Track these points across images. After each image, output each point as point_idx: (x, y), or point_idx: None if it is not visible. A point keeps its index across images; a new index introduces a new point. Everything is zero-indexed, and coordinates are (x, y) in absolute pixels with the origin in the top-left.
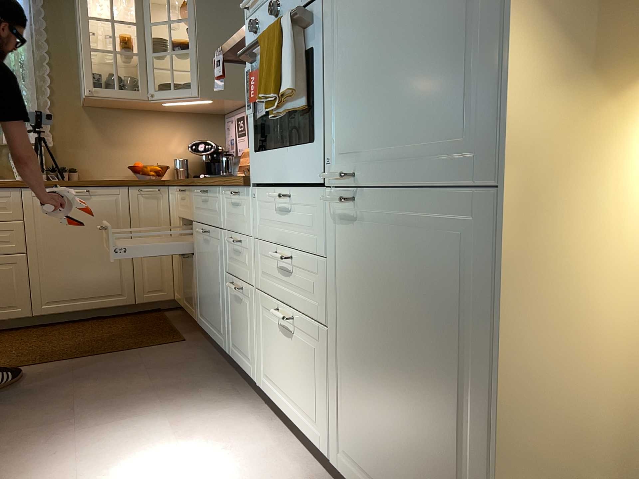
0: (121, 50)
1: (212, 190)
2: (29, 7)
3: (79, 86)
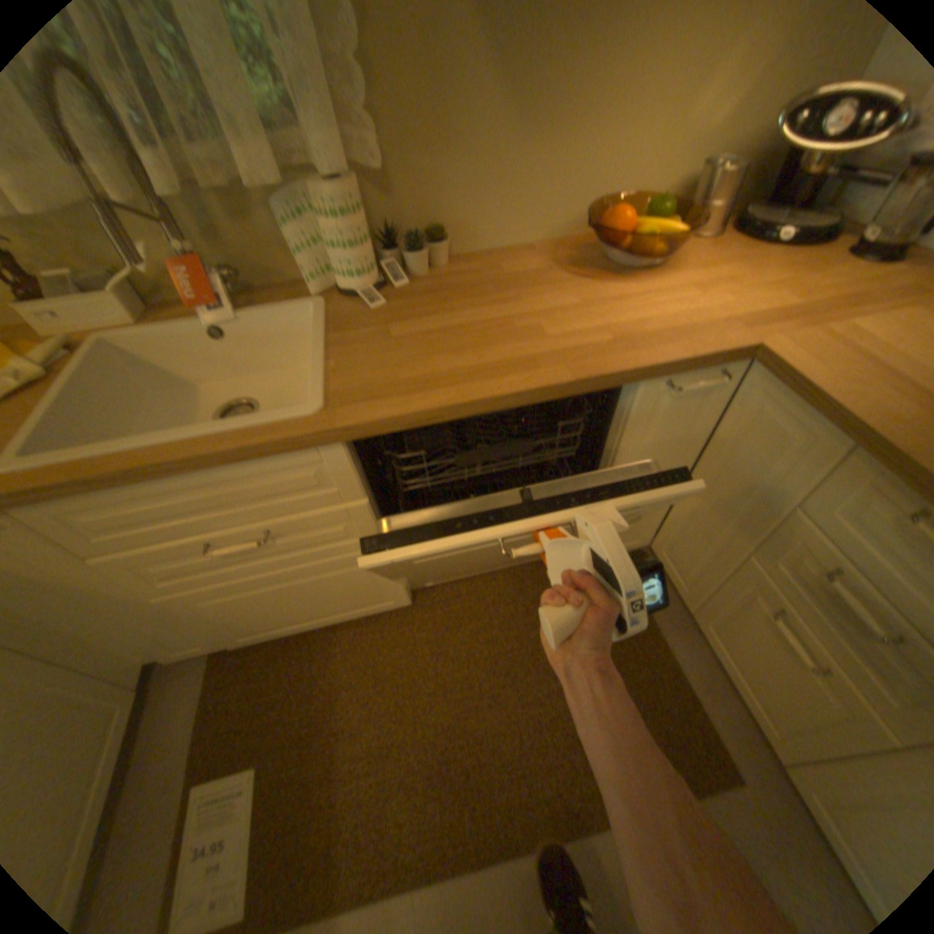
0: None
1: None
2: None
3: None
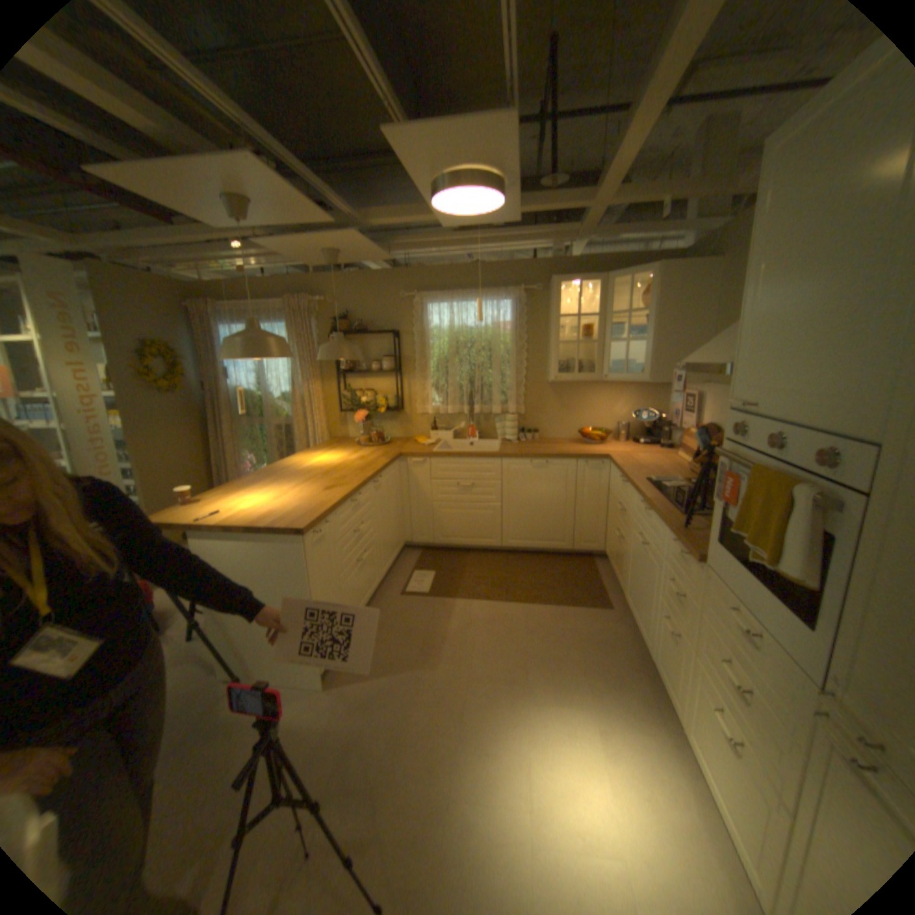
0: (582, 337)
1: (656, 516)
2: (515, 307)
3: (546, 364)
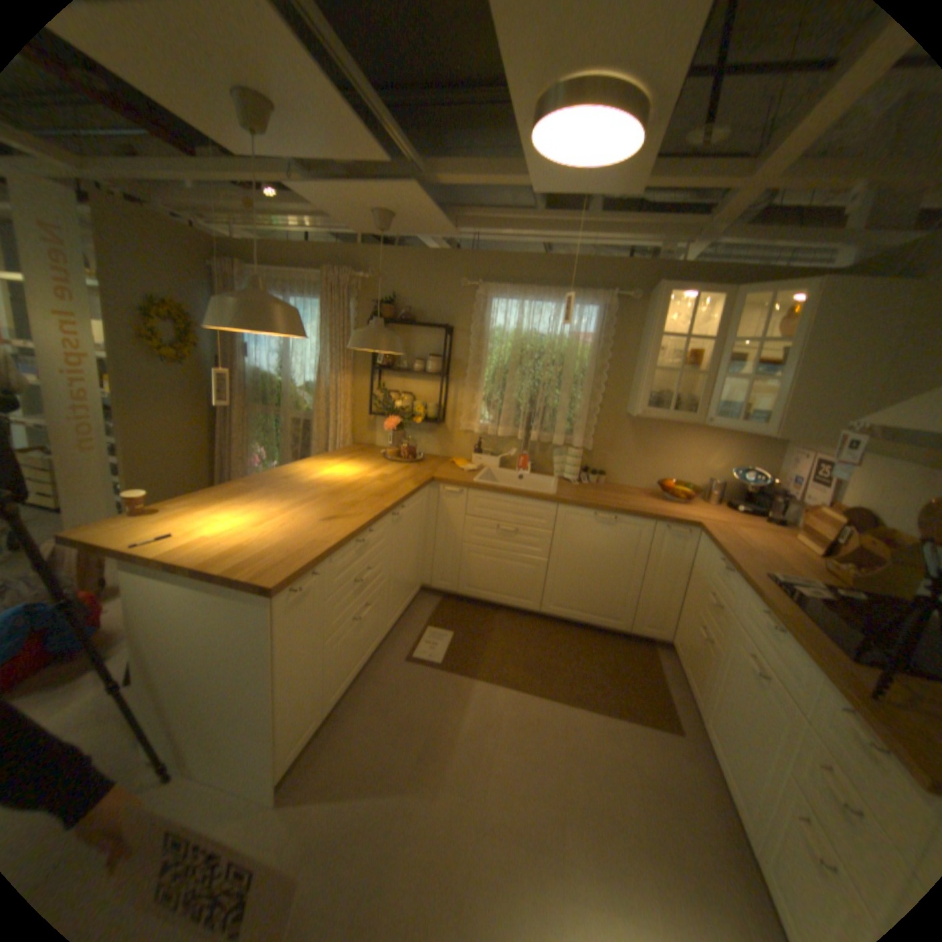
0: (688, 365)
1: (799, 648)
2: (603, 316)
3: (629, 392)
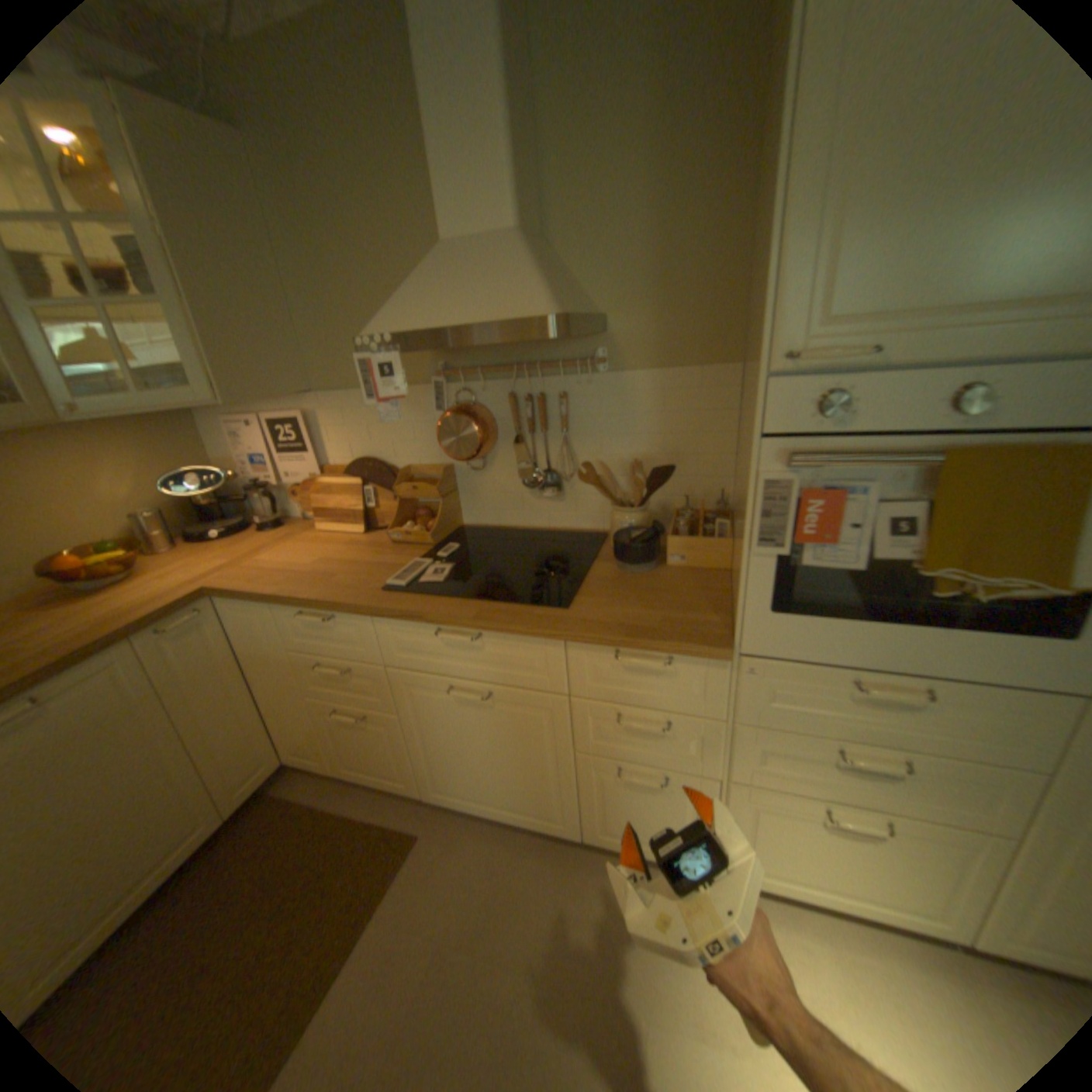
0: None
1: (510, 637)
2: None
3: None
